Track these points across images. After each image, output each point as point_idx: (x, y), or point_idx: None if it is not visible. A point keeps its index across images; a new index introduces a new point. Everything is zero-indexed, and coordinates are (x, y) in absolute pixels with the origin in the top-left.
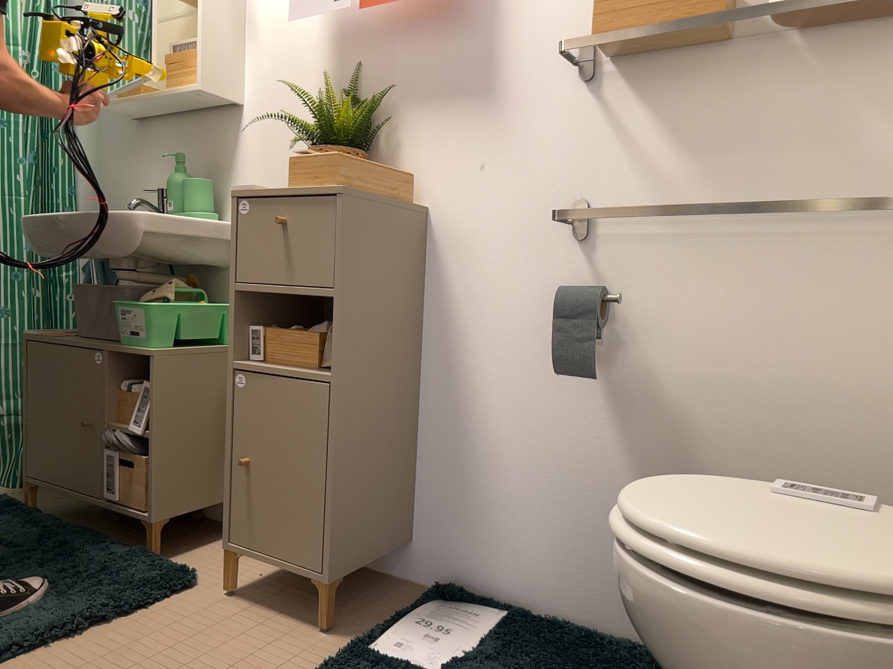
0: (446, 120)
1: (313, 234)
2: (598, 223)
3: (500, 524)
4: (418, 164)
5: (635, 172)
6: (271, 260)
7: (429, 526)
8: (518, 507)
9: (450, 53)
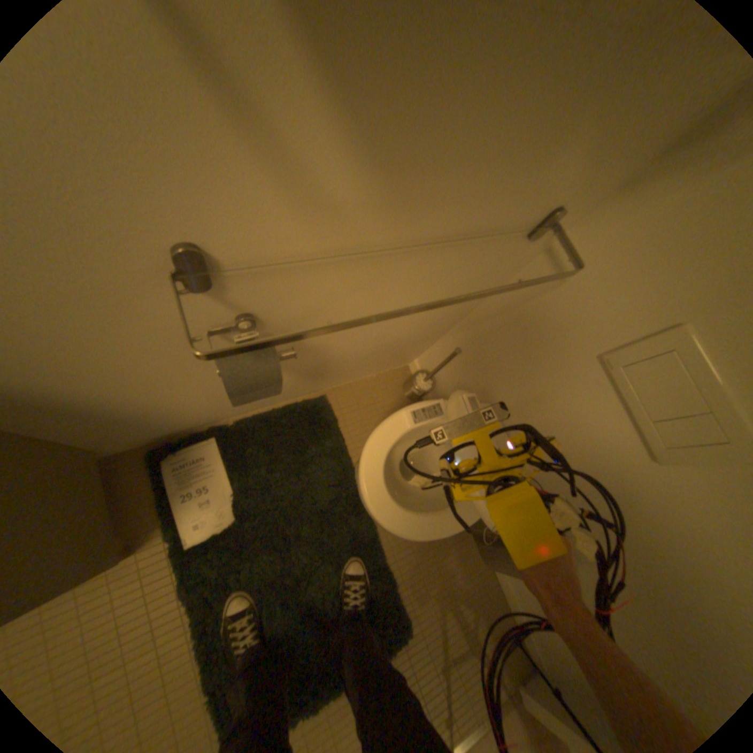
0: None
1: None
2: (229, 263)
3: (182, 419)
4: None
5: (294, 194)
6: None
7: (108, 445)
8: (195, 411)
9: None
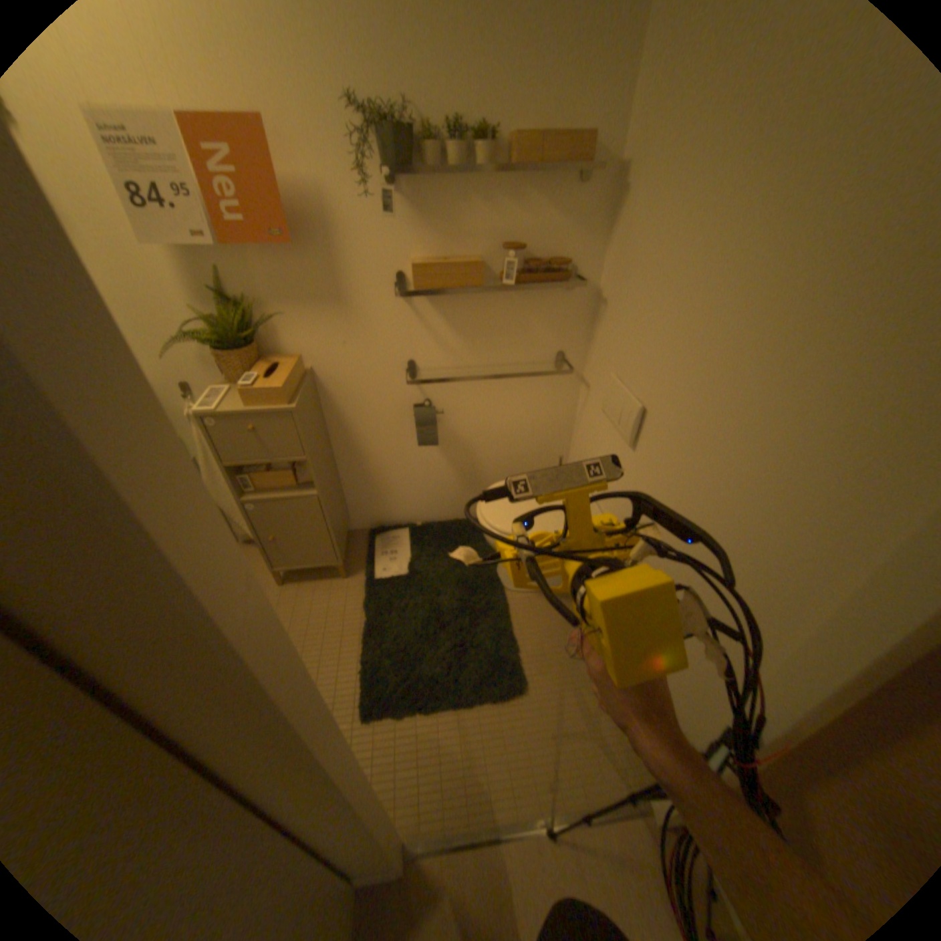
0: (310, 313)
1: (278, 432)
2: (422, 371)
3: (394, 500)
4: (295, 341)
5: (439, 346)
6: (247, 449)
7: (357, 511)
8: (402, 492)
9: (299, 265)
